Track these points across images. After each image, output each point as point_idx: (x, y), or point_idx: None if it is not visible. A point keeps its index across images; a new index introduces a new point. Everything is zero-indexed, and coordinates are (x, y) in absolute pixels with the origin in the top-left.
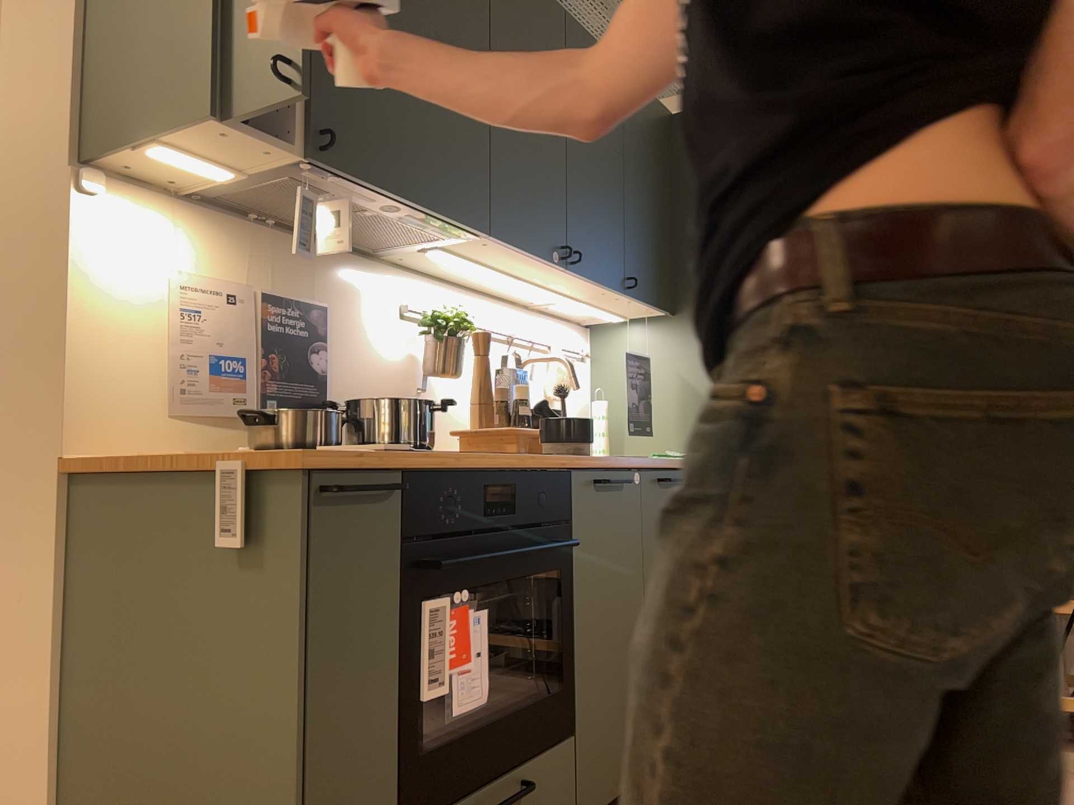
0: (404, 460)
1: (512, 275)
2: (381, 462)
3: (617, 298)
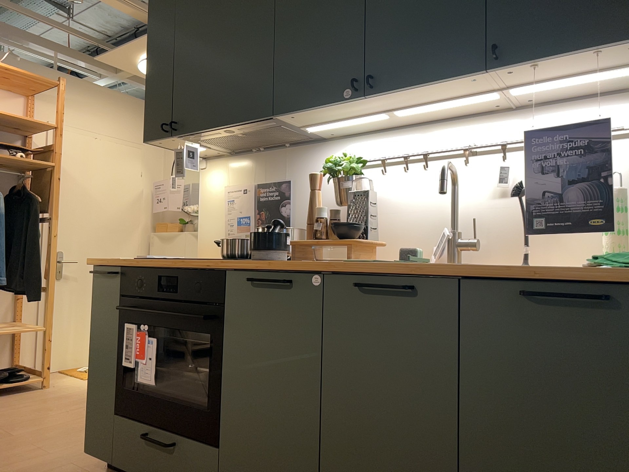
0: (117, 262)
1: (378, 113)
2: (110, 263)
3: (516, 73)
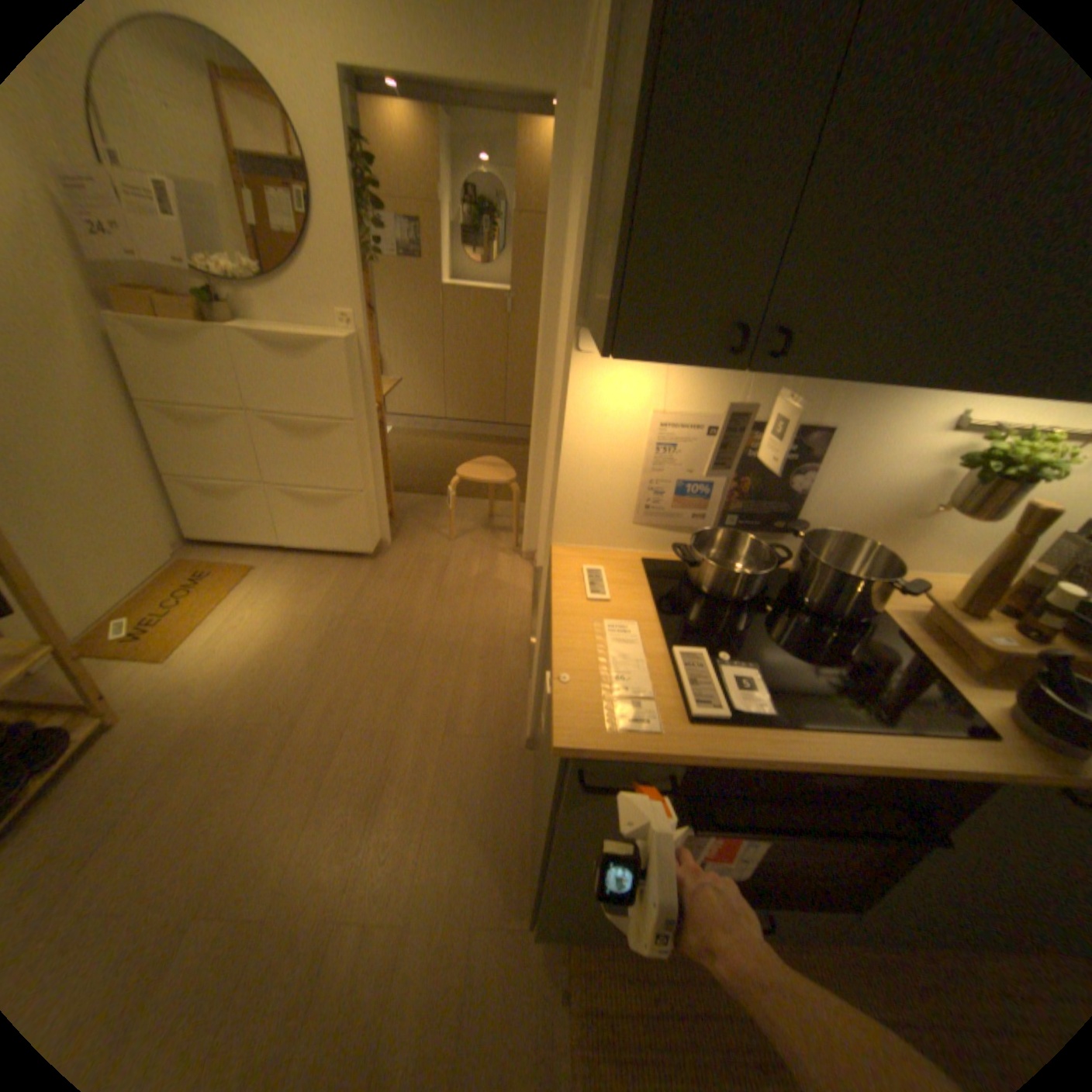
0: (687, 761)
1: None
2: (656, 759)
3: None
